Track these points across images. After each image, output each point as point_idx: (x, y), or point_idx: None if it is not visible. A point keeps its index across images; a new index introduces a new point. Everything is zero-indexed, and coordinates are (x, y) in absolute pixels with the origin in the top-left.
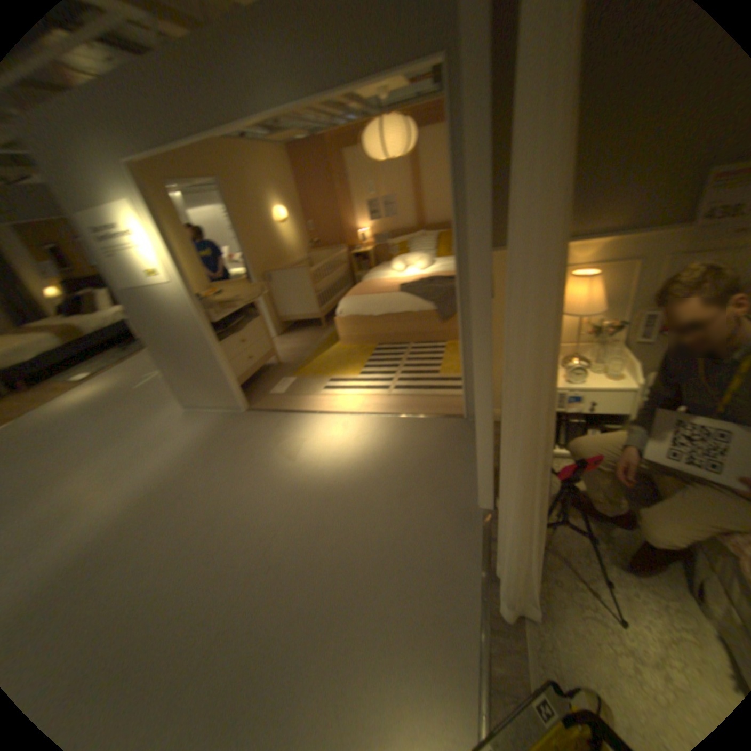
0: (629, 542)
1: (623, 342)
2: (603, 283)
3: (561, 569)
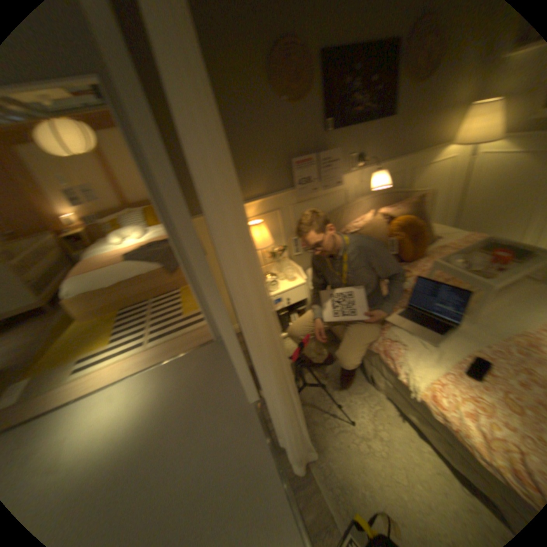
0: (335, 371)
1: (289, 257)
2: (267, 227)
3: (312, 412)
